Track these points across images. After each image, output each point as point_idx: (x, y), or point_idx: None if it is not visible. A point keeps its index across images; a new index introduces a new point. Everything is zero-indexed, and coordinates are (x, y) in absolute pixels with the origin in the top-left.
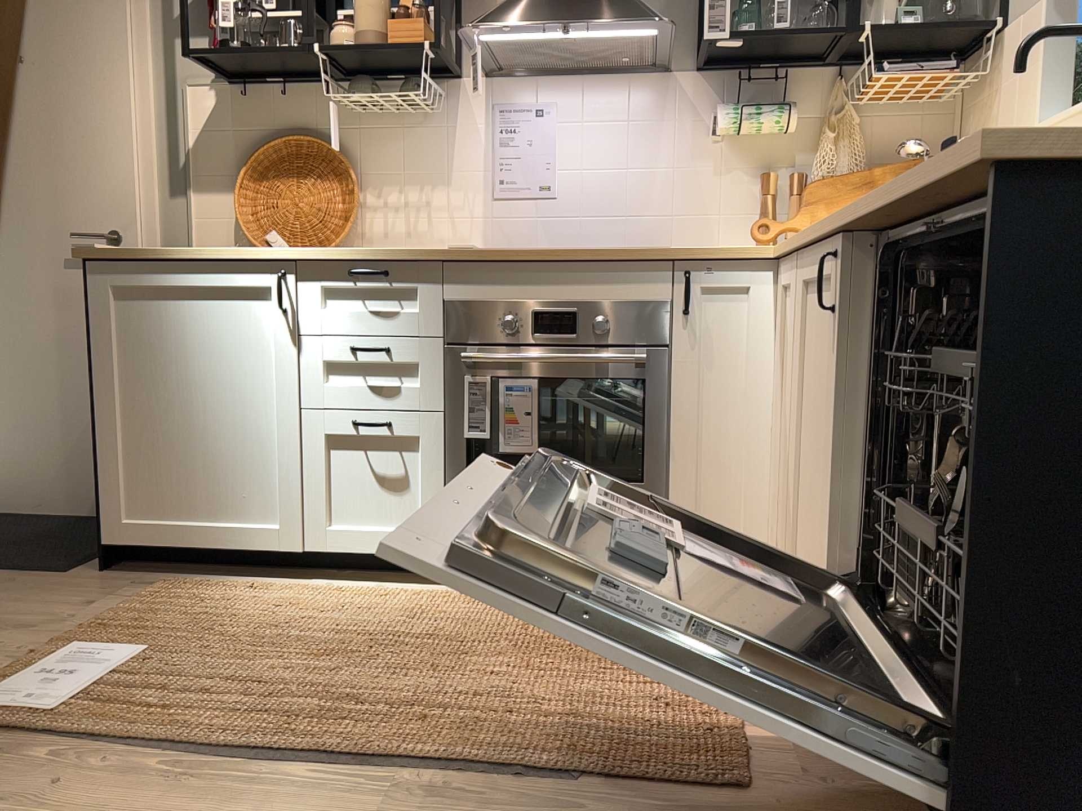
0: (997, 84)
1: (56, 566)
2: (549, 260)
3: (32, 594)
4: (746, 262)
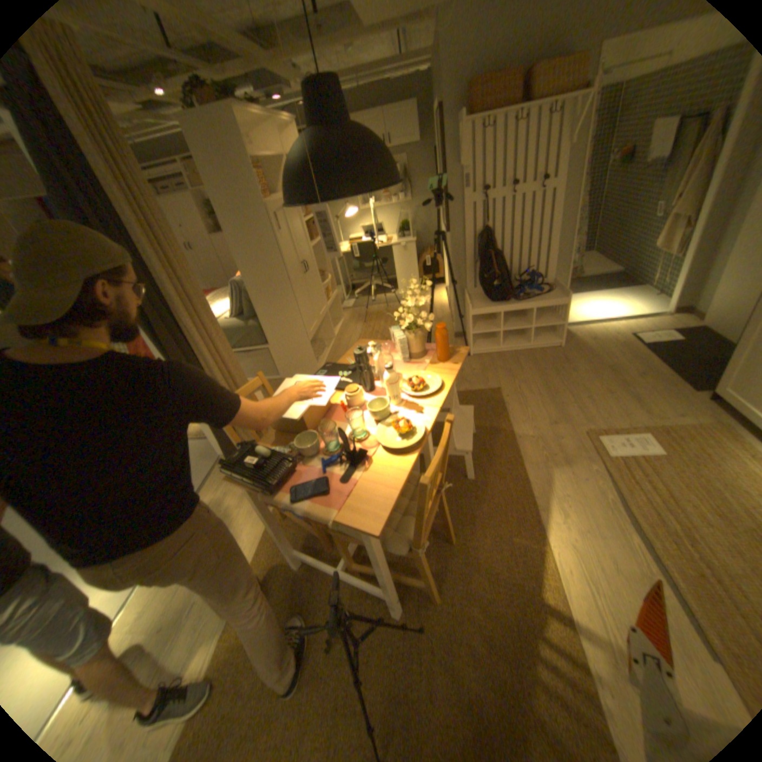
0: None
1: (697, 386)
2: None
3: (672, 396)
4: None
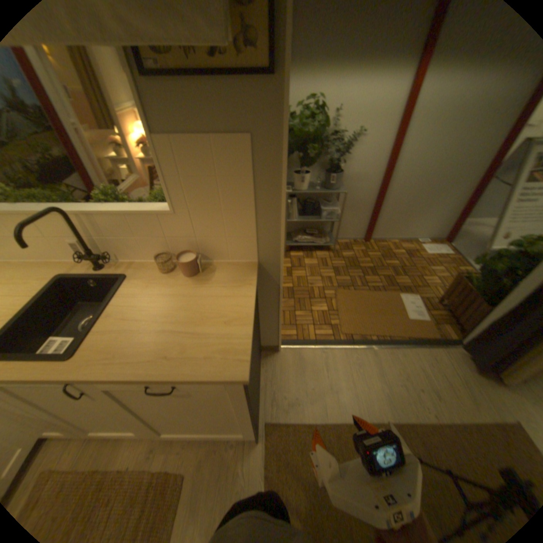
0: None
1: None
2: None
3: None
4: None
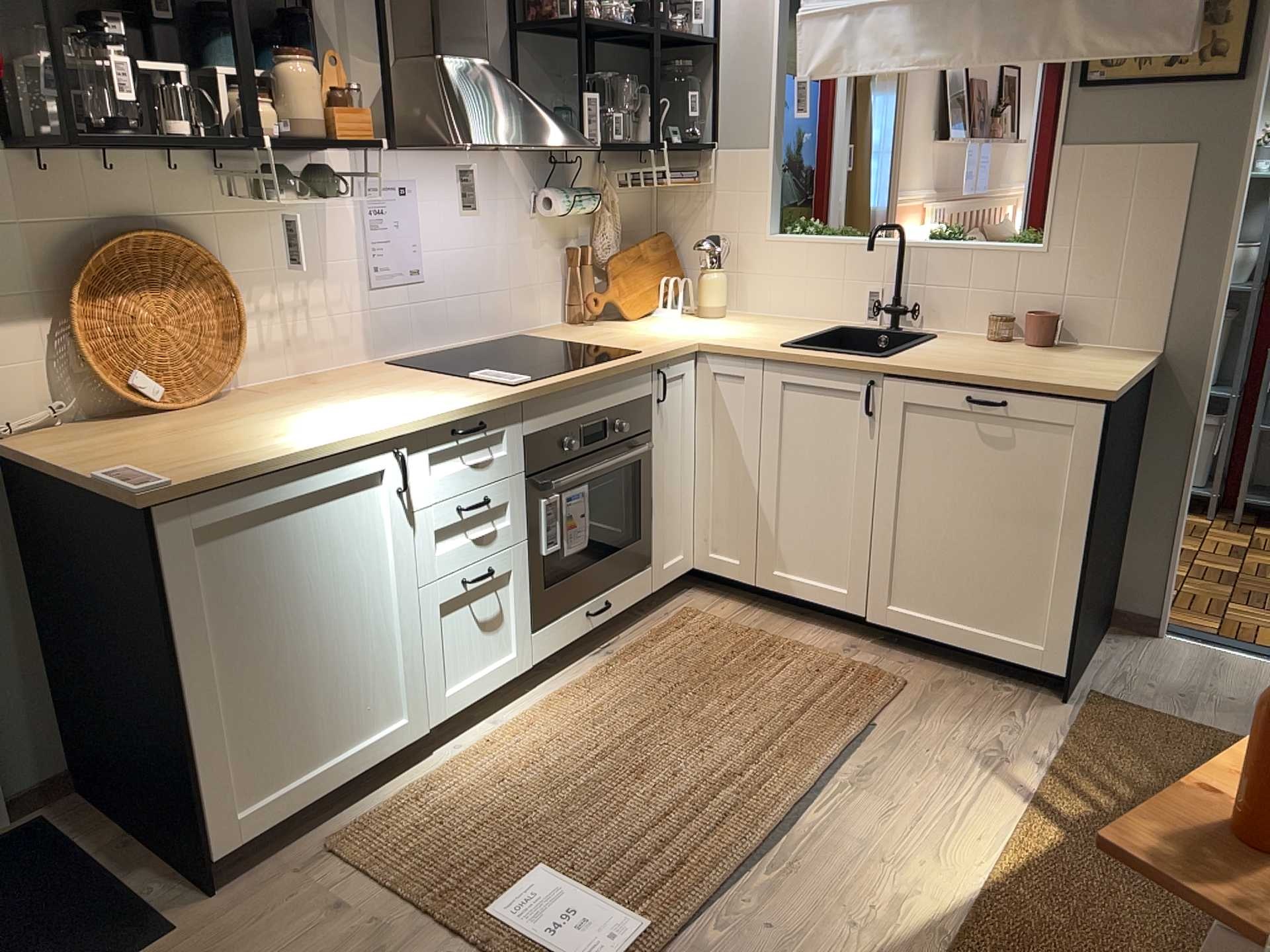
0: (715, 188)
1: (140, 935)
2: (591, 380)
3: None
4: (685, 355)
